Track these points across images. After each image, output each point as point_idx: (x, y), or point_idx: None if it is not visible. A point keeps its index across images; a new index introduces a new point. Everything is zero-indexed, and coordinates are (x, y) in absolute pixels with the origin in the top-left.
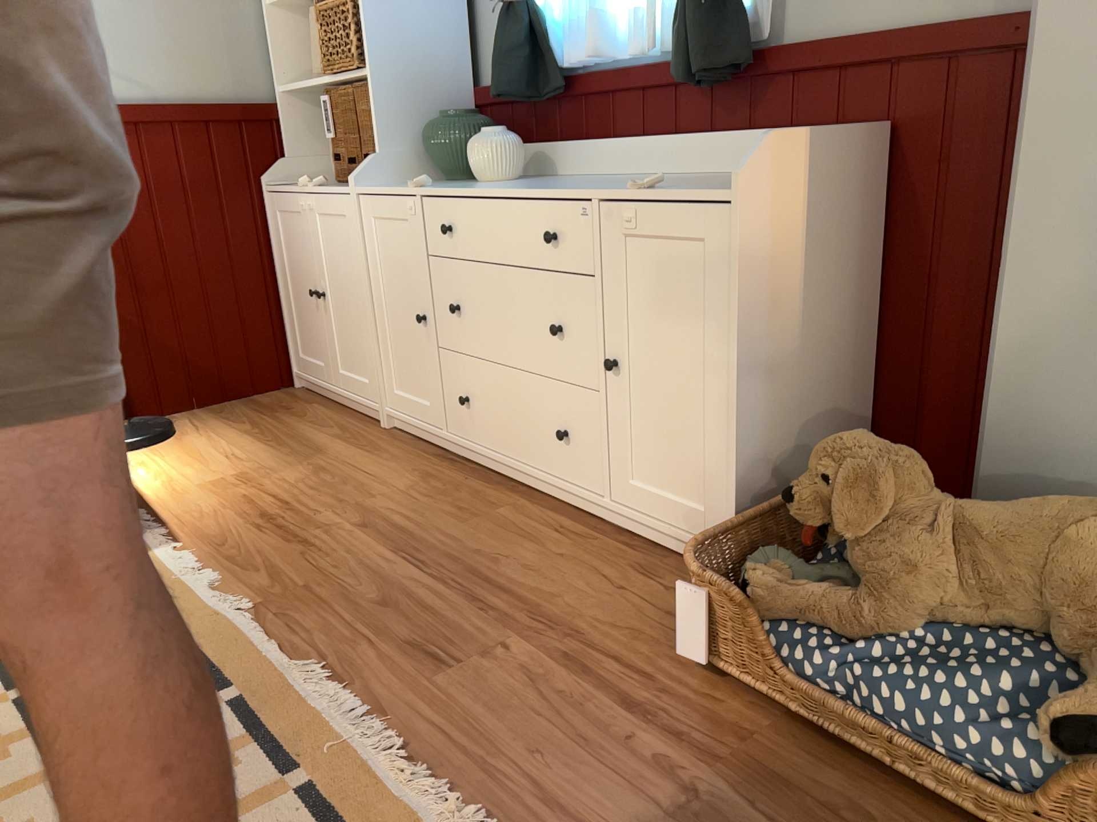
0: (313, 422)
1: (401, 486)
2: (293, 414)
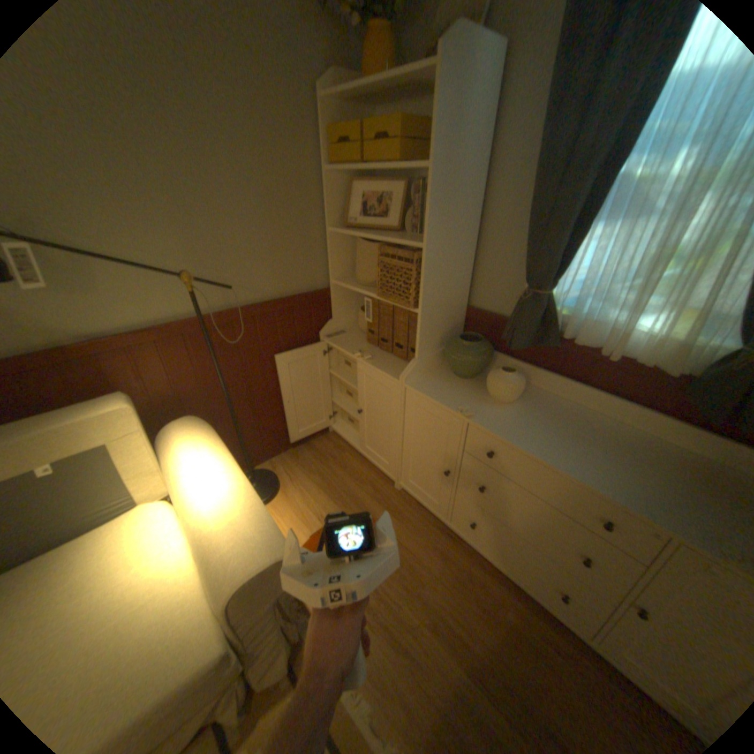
0: (354, 476)
1: (437, 571)
2: (339, 463)
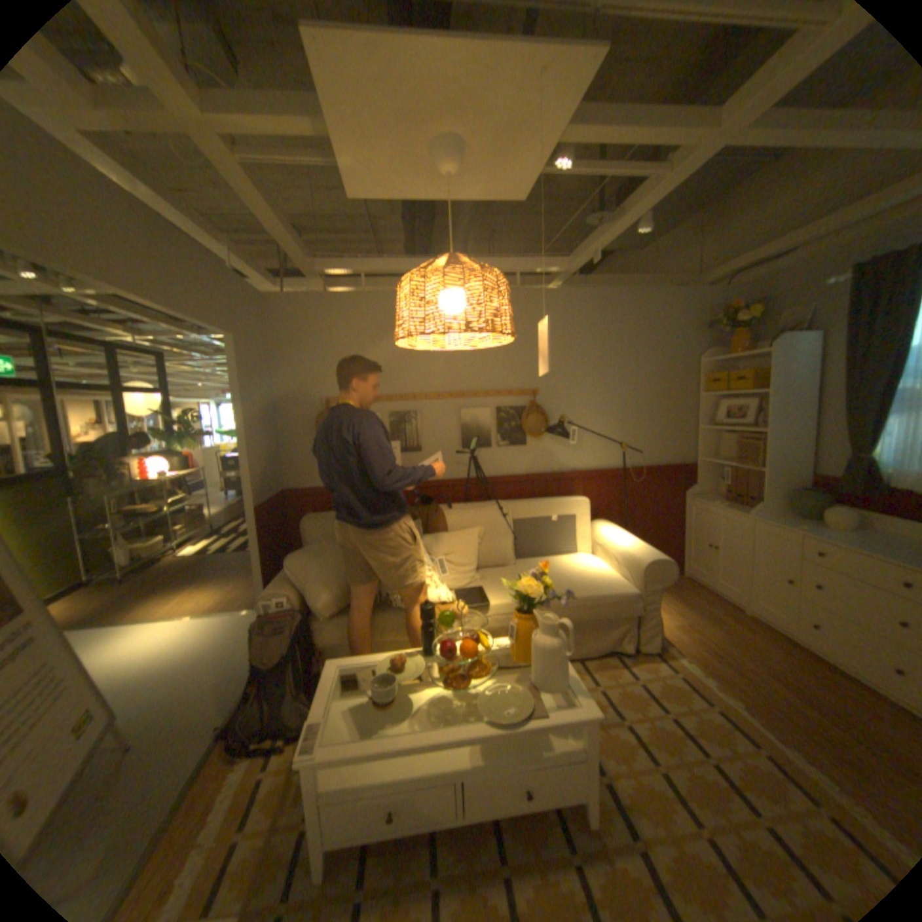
0: (707, 601)
1: (780, 658)
2: (693, 593)
